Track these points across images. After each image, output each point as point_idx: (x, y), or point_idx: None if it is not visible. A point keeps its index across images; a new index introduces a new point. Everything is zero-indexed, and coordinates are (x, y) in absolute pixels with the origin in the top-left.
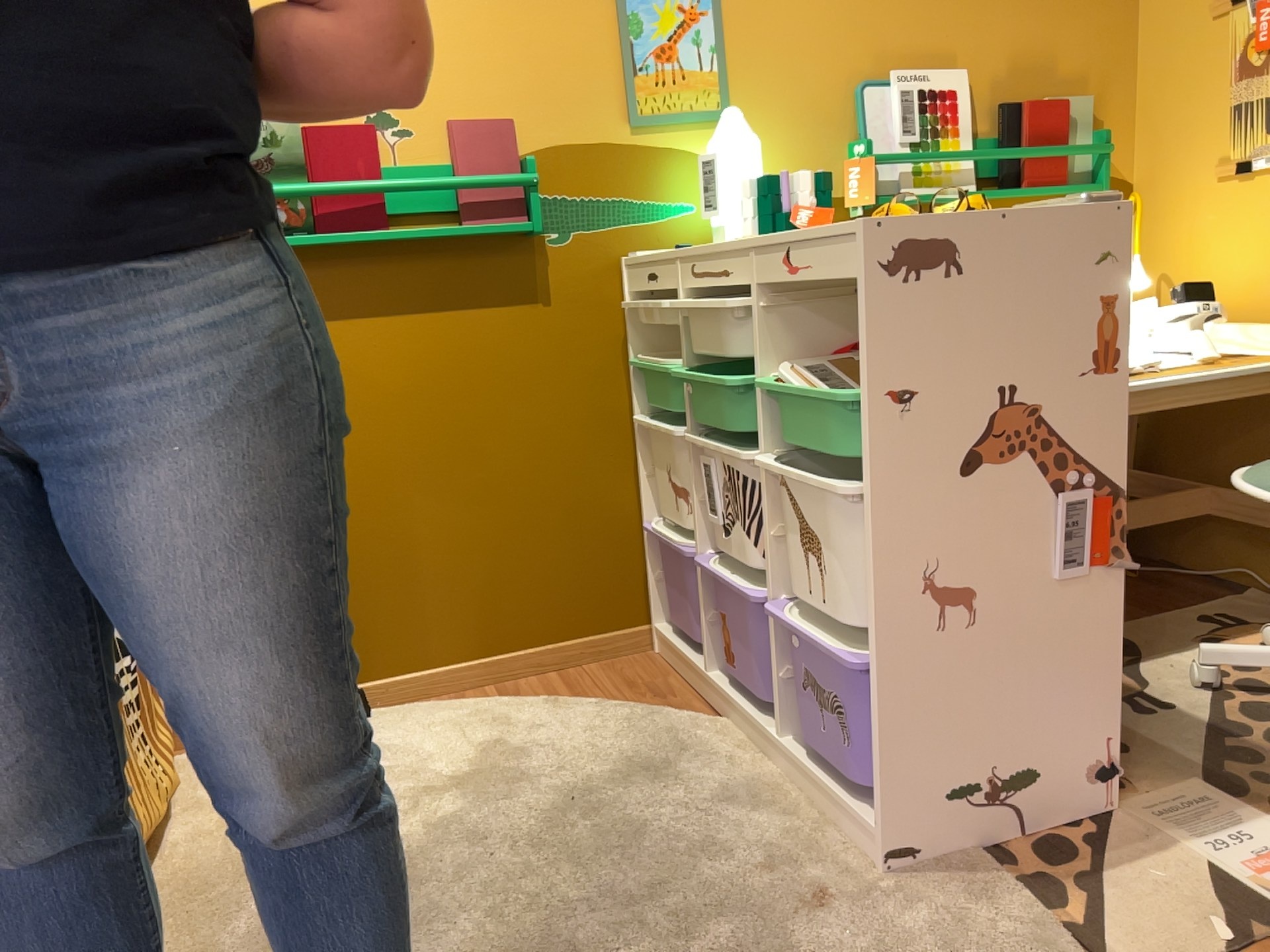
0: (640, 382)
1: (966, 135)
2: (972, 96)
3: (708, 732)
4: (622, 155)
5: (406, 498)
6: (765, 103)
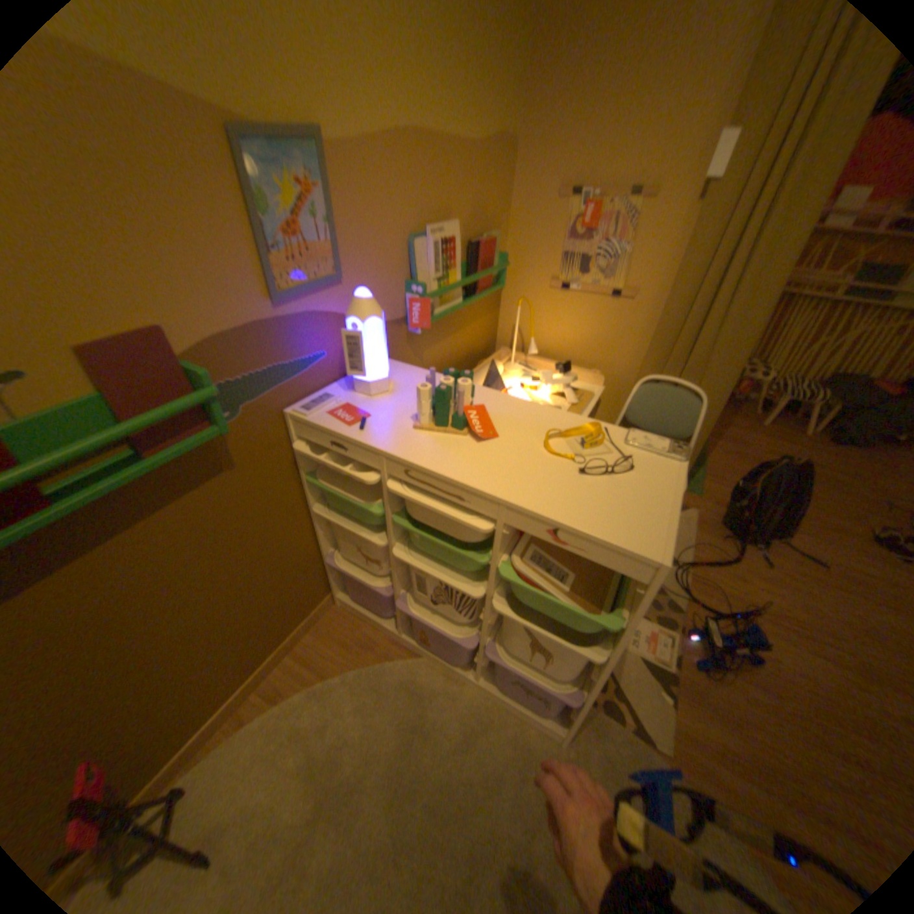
0: (311, 486)
1: (459, 265)
2: (460, 237)
3: (422, 673)
4: (269, 327)
5: (154, 662)
6: (362, 259)
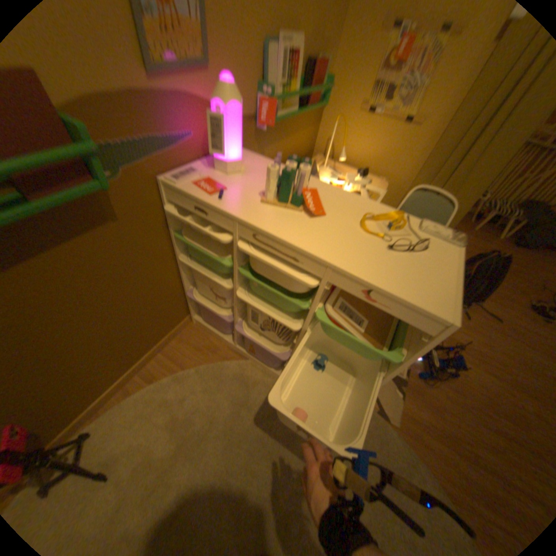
0: (178, 240)
1: (300, 76)
2: (304, 49)
3: (248, 369)
4: (144, 95)
5: (60, 356)
6: (226, 48)
